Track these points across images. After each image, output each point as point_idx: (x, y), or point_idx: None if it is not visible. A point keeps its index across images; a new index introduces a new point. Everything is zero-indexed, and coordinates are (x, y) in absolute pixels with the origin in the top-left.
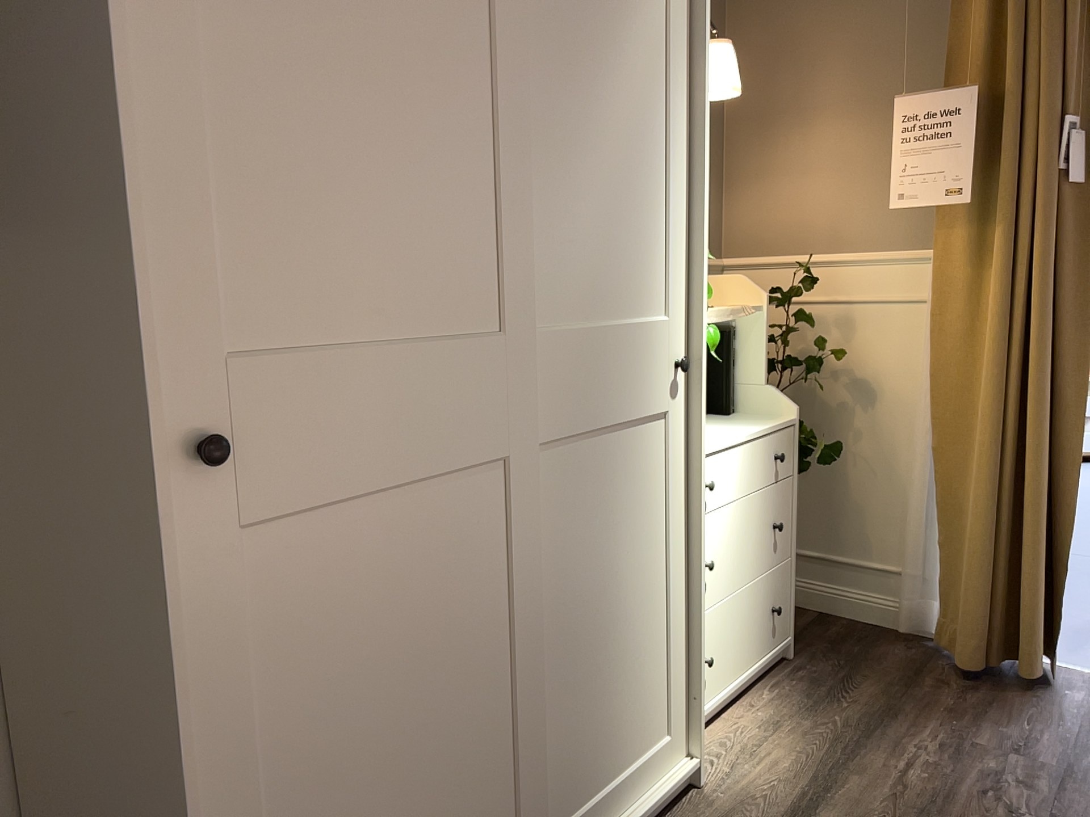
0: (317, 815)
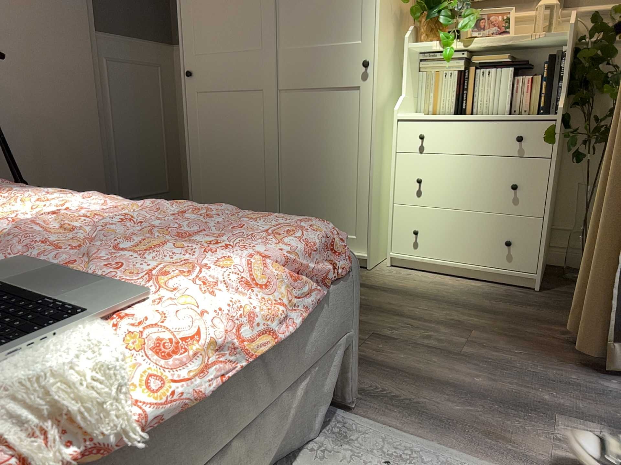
0: (203, 170)
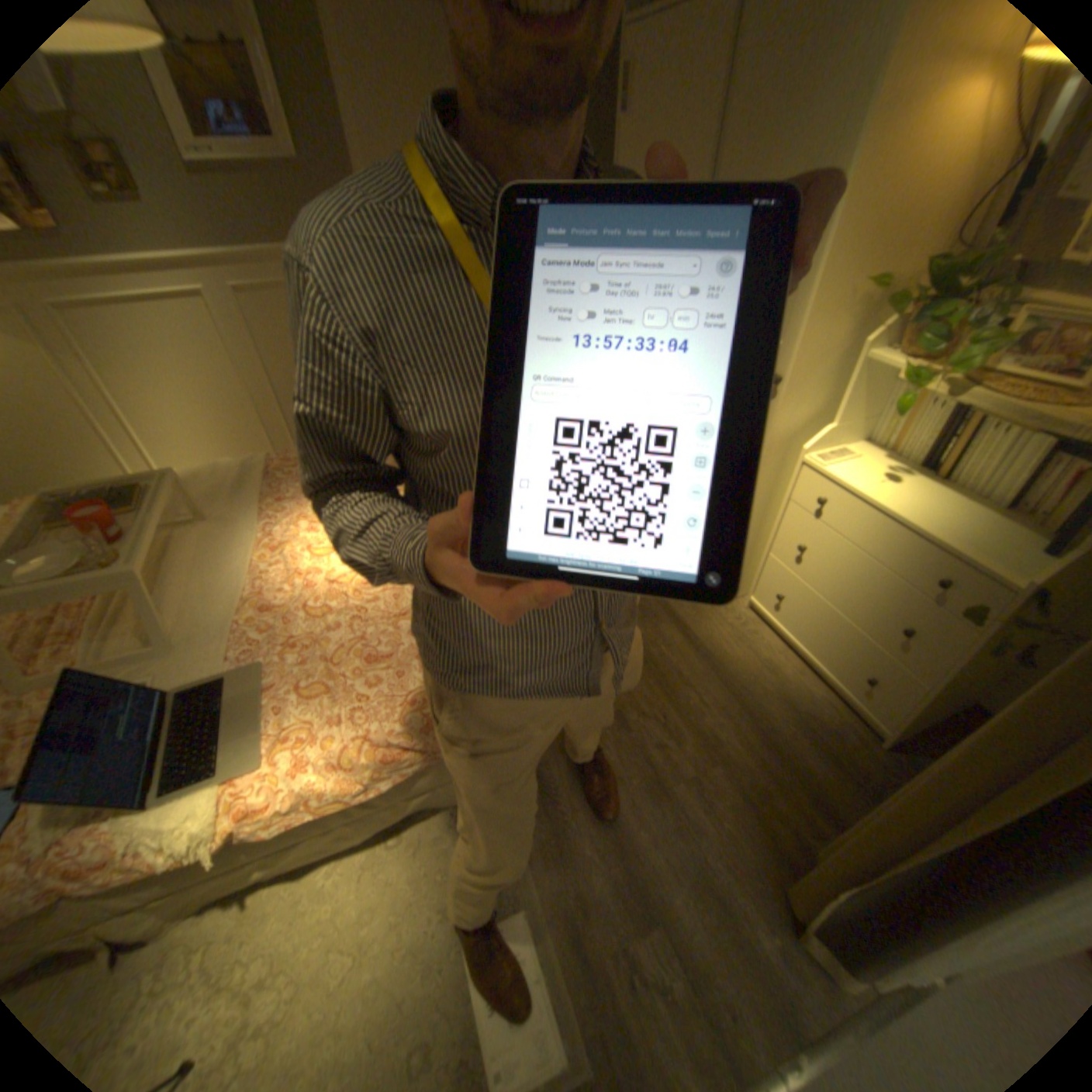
0: None
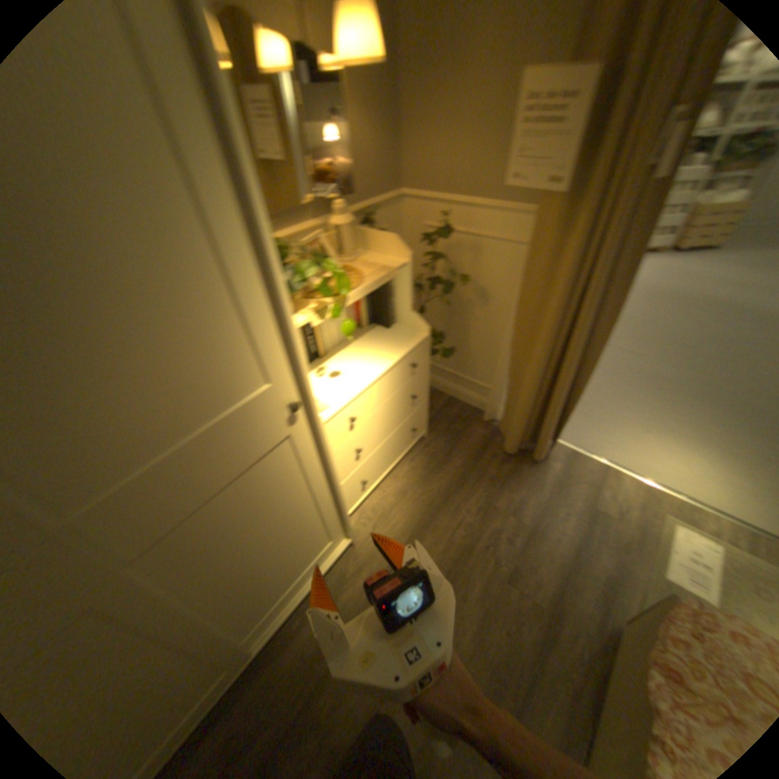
0: None
